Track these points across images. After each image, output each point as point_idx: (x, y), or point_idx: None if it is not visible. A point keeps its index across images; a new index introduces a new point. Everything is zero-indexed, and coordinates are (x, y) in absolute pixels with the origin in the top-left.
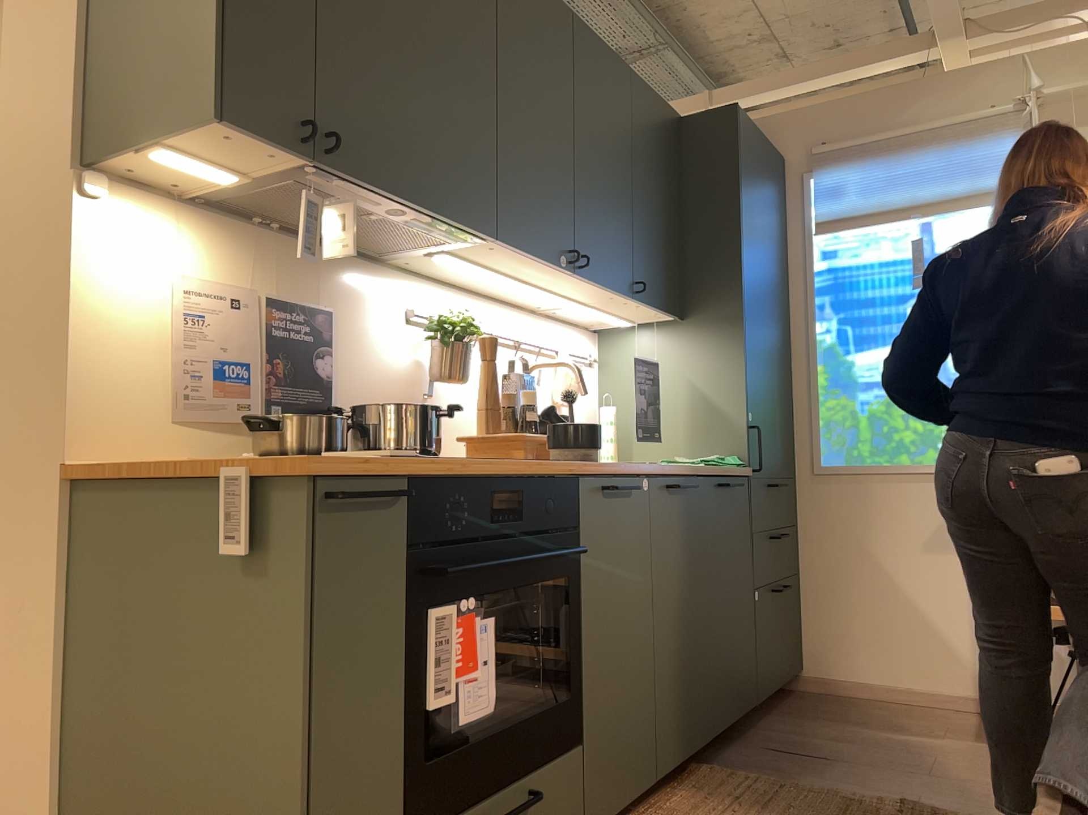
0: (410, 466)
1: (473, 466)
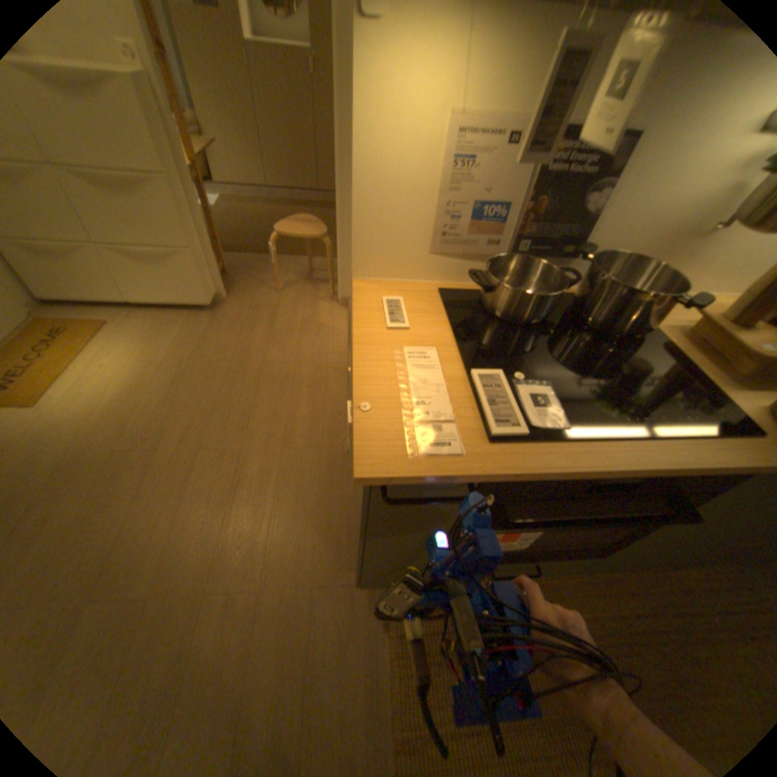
0: (486, 479)
1: (593, 459)
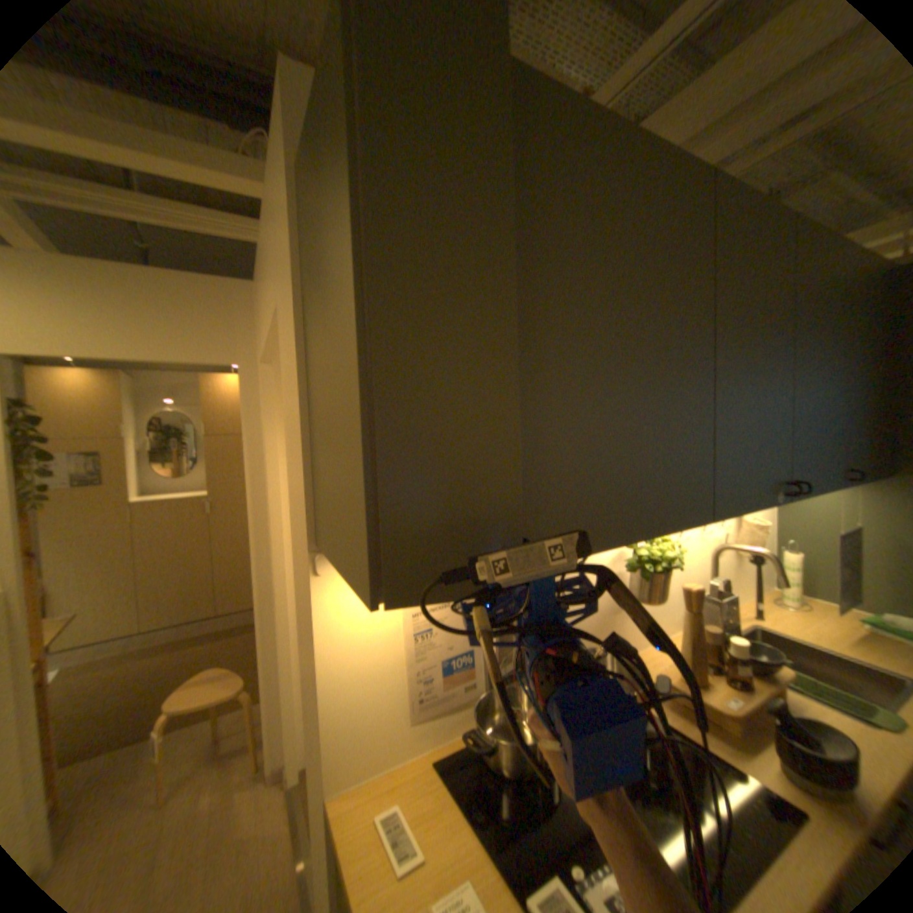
0: None
1: None
